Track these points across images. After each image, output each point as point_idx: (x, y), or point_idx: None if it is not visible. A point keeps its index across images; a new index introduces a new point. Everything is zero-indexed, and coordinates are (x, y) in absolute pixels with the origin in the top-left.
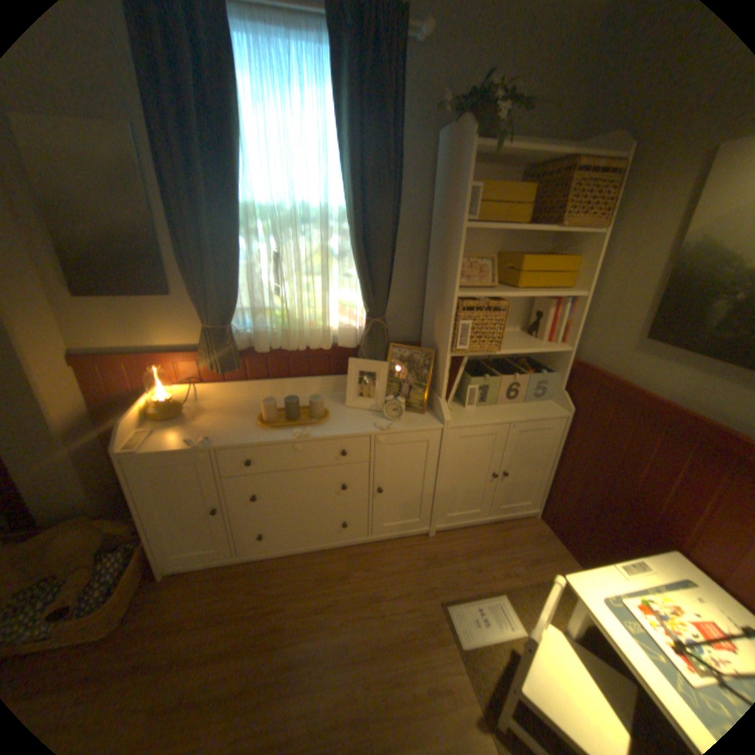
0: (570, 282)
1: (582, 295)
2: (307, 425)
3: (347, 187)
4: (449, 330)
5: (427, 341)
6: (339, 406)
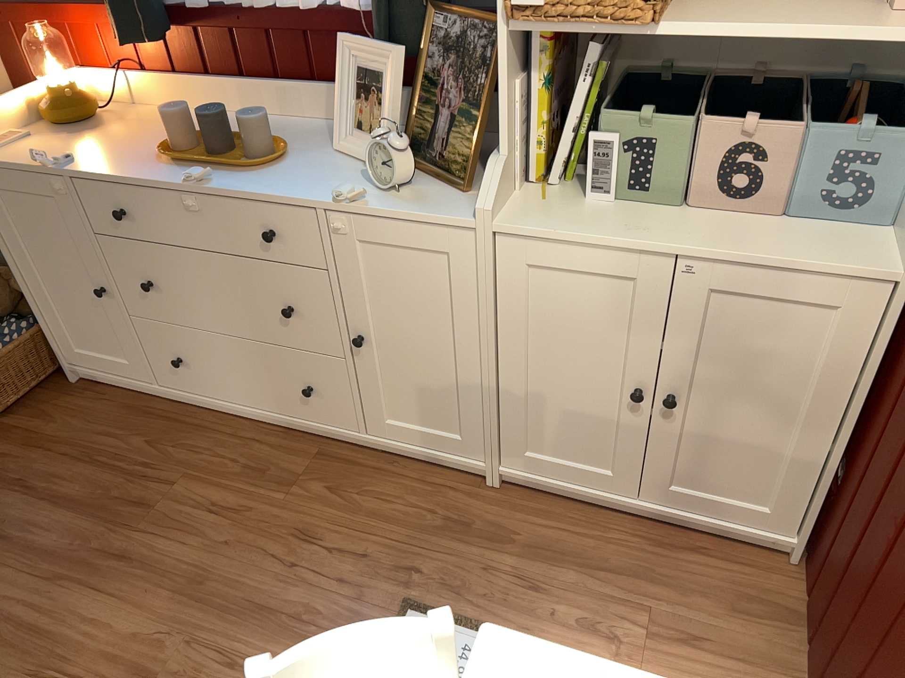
0: None
1: None
2: (231, 165)
3: None
4: None
5: None
6: (328, 145)
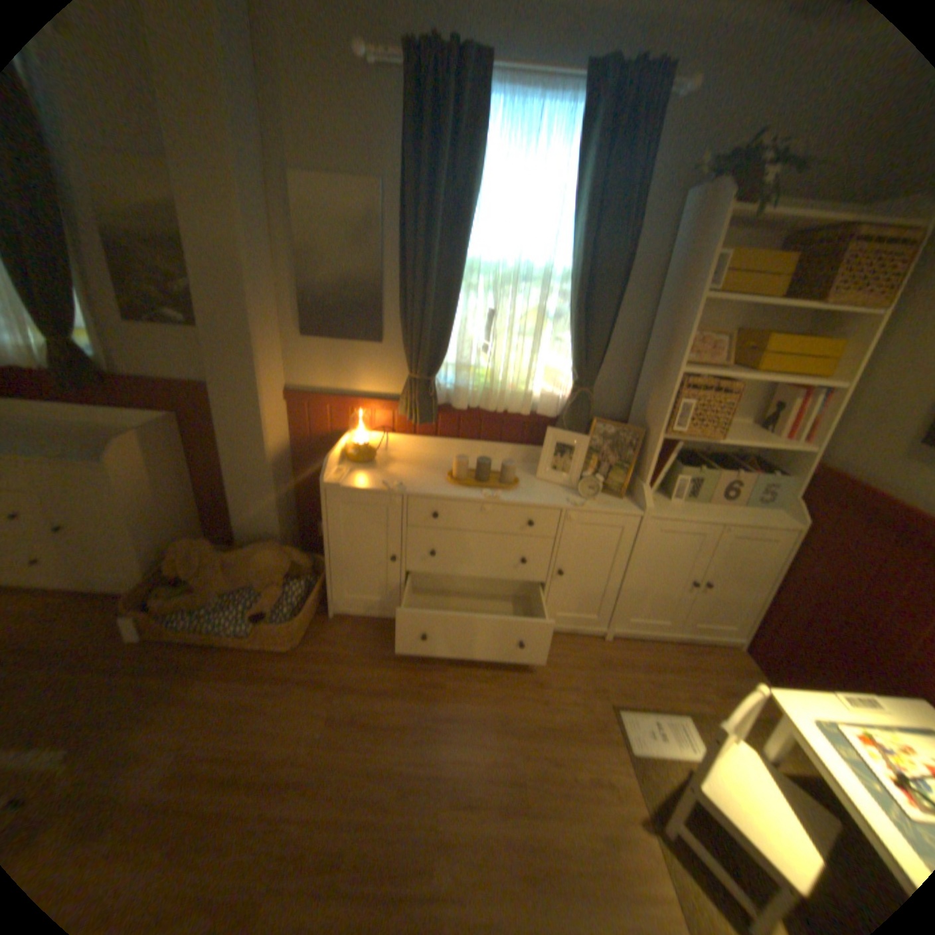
0: (826, 371)
1: (841, 388)
2: (496, 489)
3: (575, 248)
4: (667, 409)
5: (635, 421)
6: (528, 477)
